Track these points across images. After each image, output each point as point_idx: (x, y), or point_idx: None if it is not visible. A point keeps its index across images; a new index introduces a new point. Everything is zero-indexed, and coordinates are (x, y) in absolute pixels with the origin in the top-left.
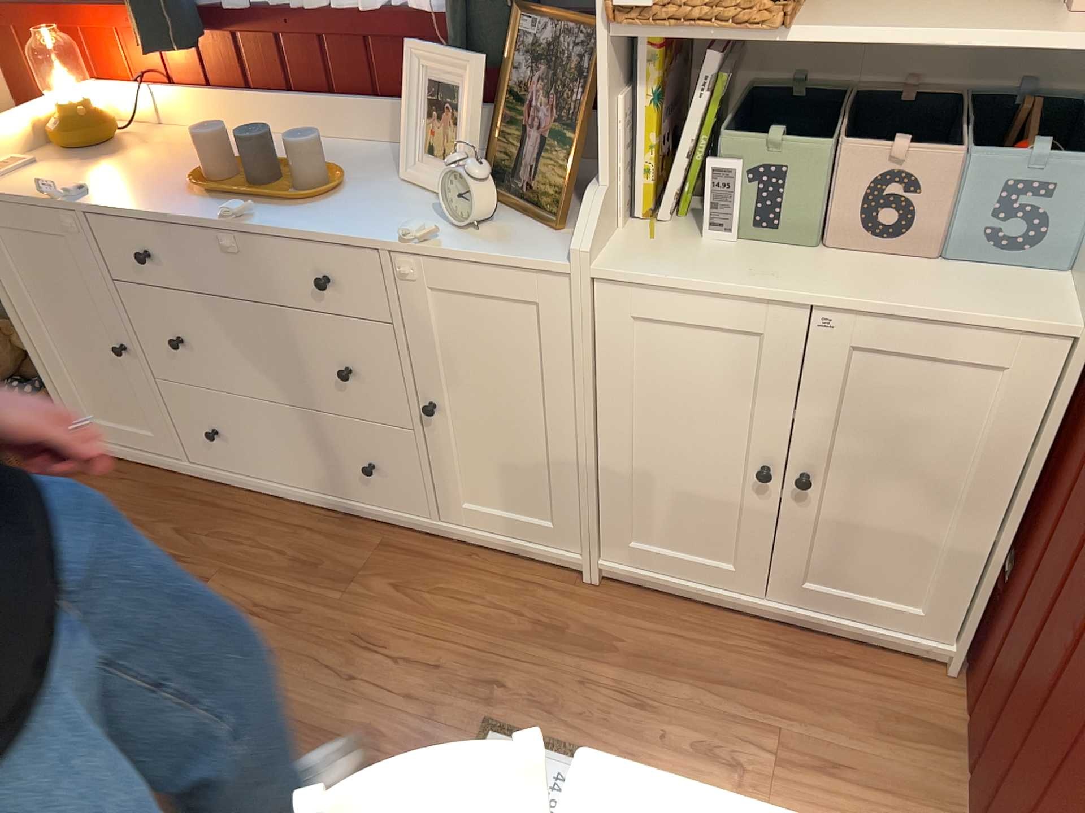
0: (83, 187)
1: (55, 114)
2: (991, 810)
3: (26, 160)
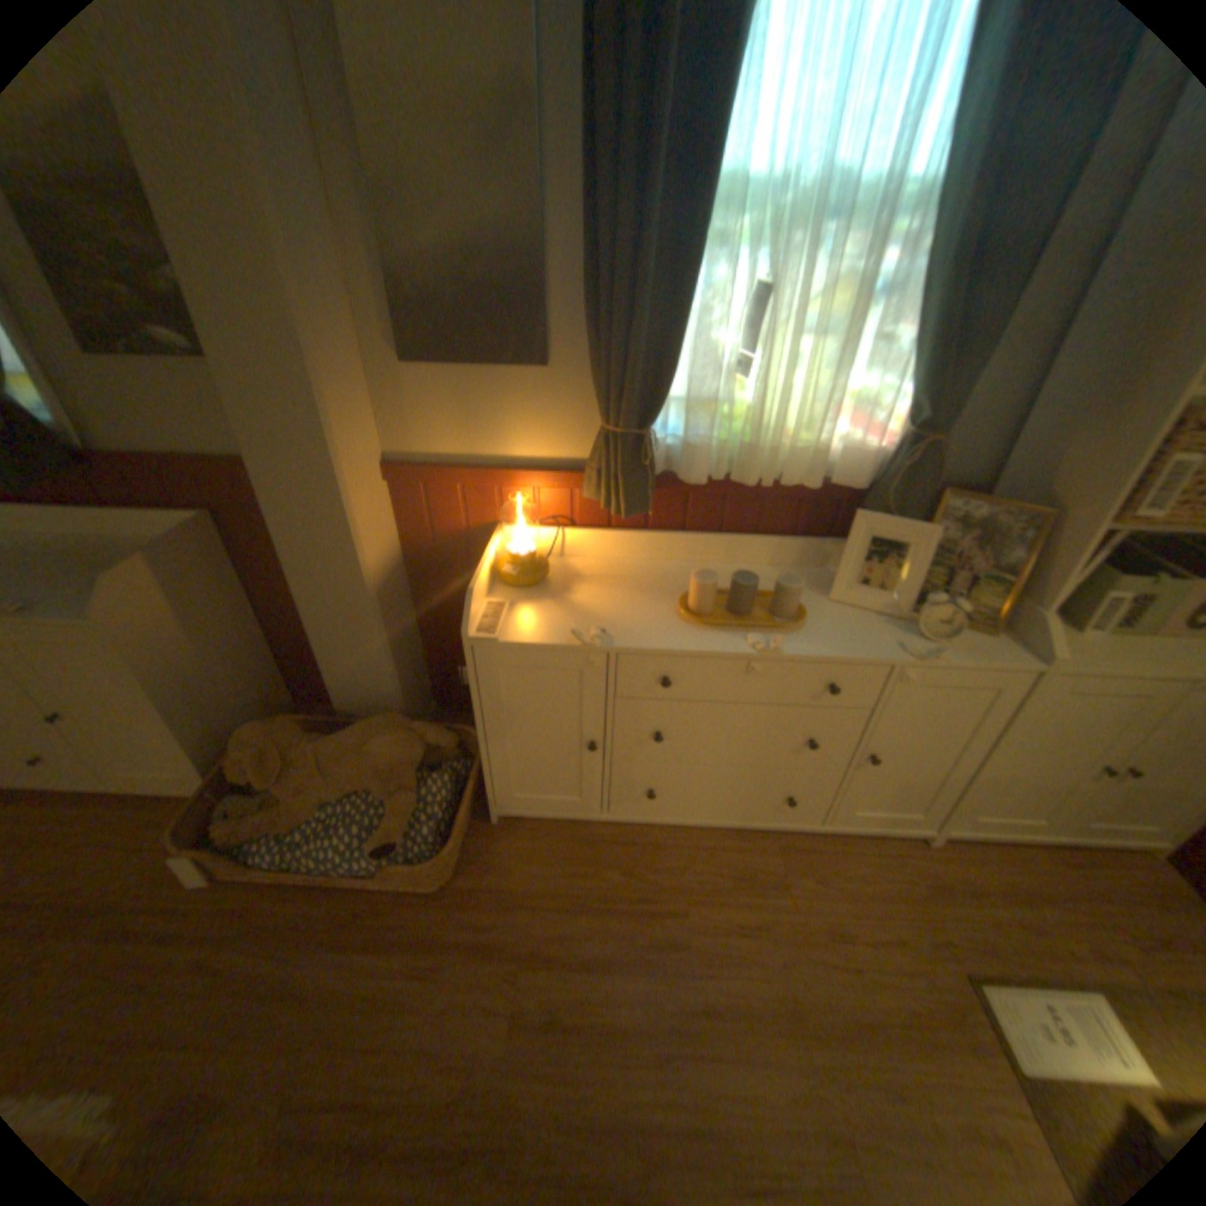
0: (602, 631)
1: (509, 561)
2: None
3: (503, 604)
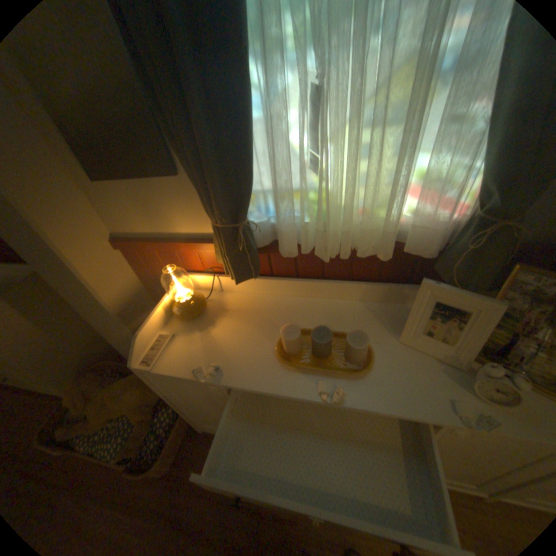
0: (217, 368)
1: (176, 304)
2: None
3: (168, 336)
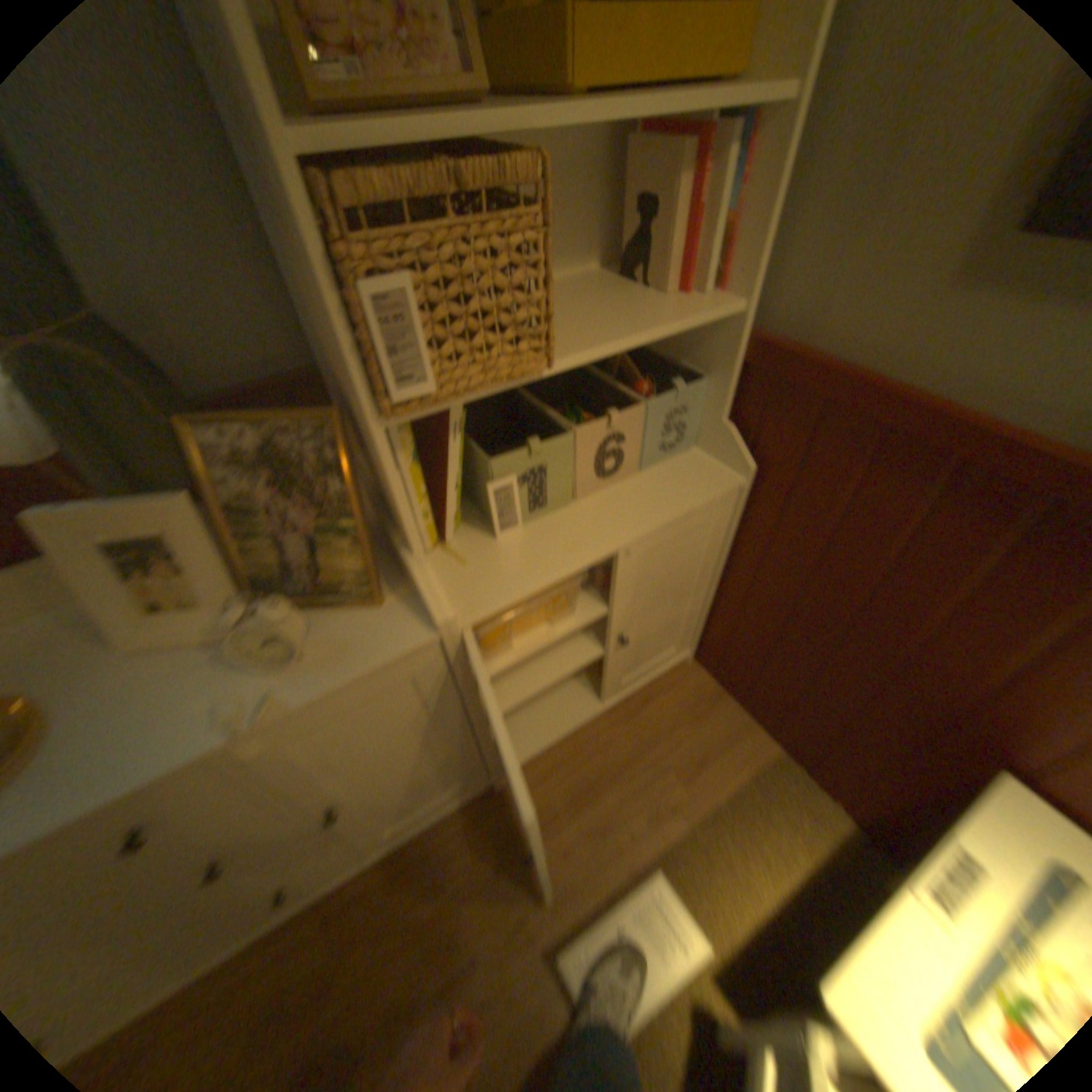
0: None
1: None
2: (778, 722)
3: None
